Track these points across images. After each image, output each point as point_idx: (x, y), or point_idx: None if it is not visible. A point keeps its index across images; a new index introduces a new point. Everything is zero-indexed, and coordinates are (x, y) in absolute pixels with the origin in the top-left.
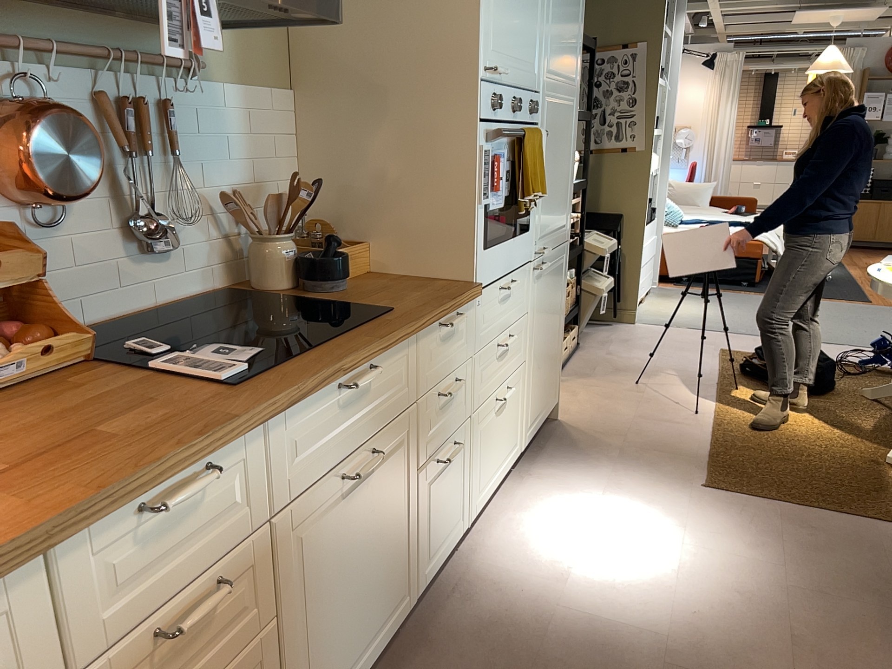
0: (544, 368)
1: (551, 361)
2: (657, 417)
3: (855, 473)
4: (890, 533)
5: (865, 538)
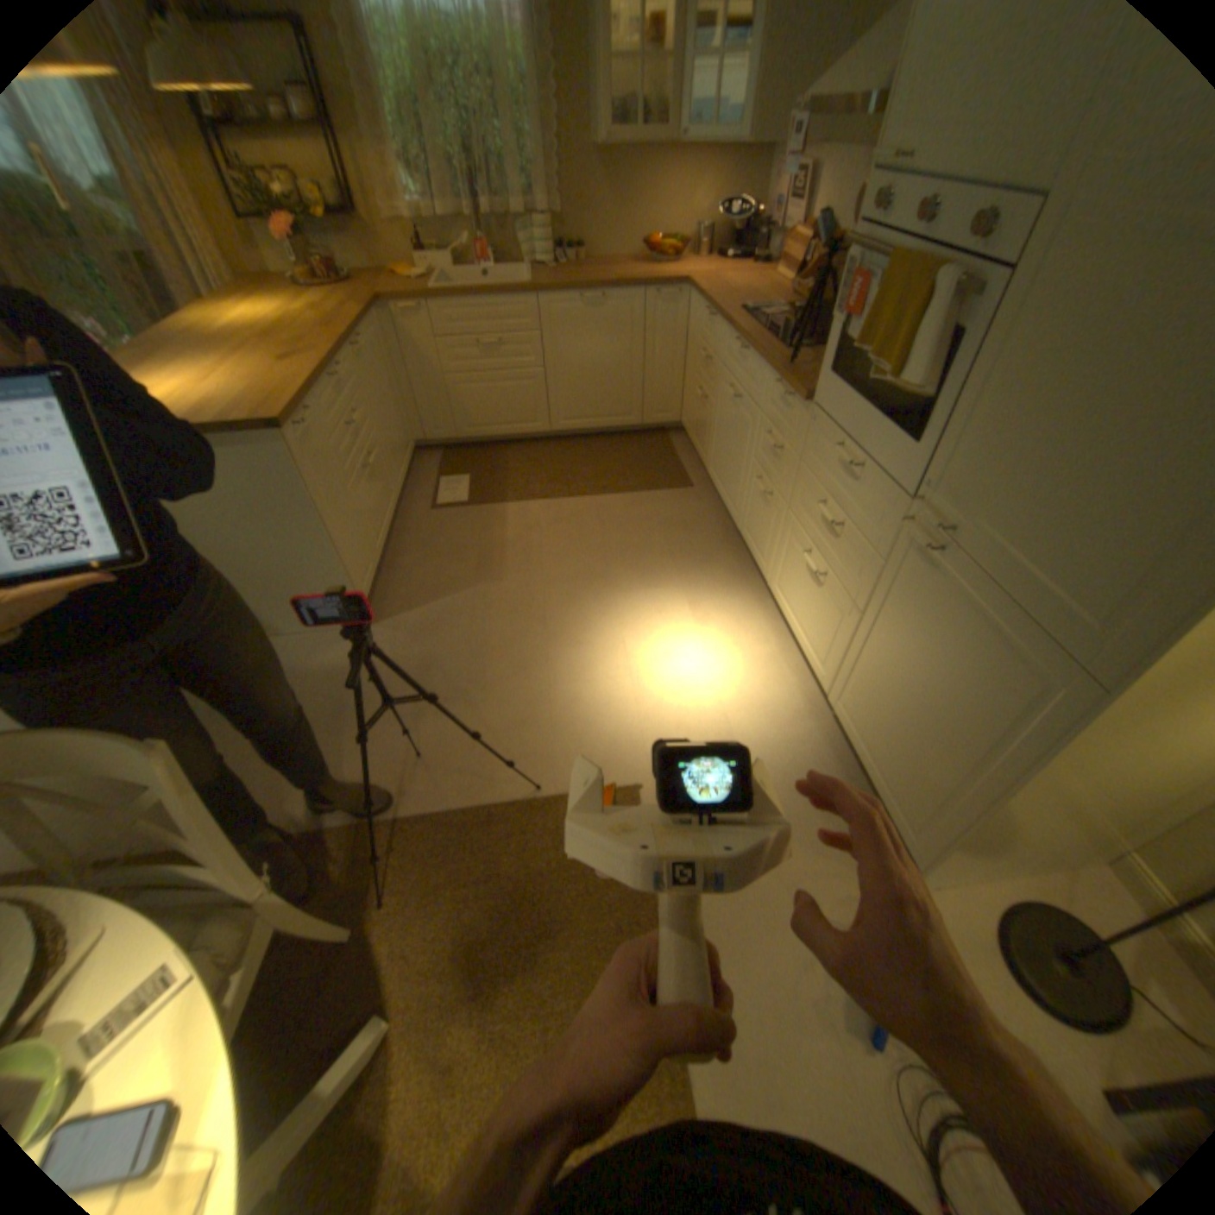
0: (891, 717)
1: (911, 749)
2: (783, 1024)
3: (444, 950)
4: (440, 795)
5: (470, 770)
